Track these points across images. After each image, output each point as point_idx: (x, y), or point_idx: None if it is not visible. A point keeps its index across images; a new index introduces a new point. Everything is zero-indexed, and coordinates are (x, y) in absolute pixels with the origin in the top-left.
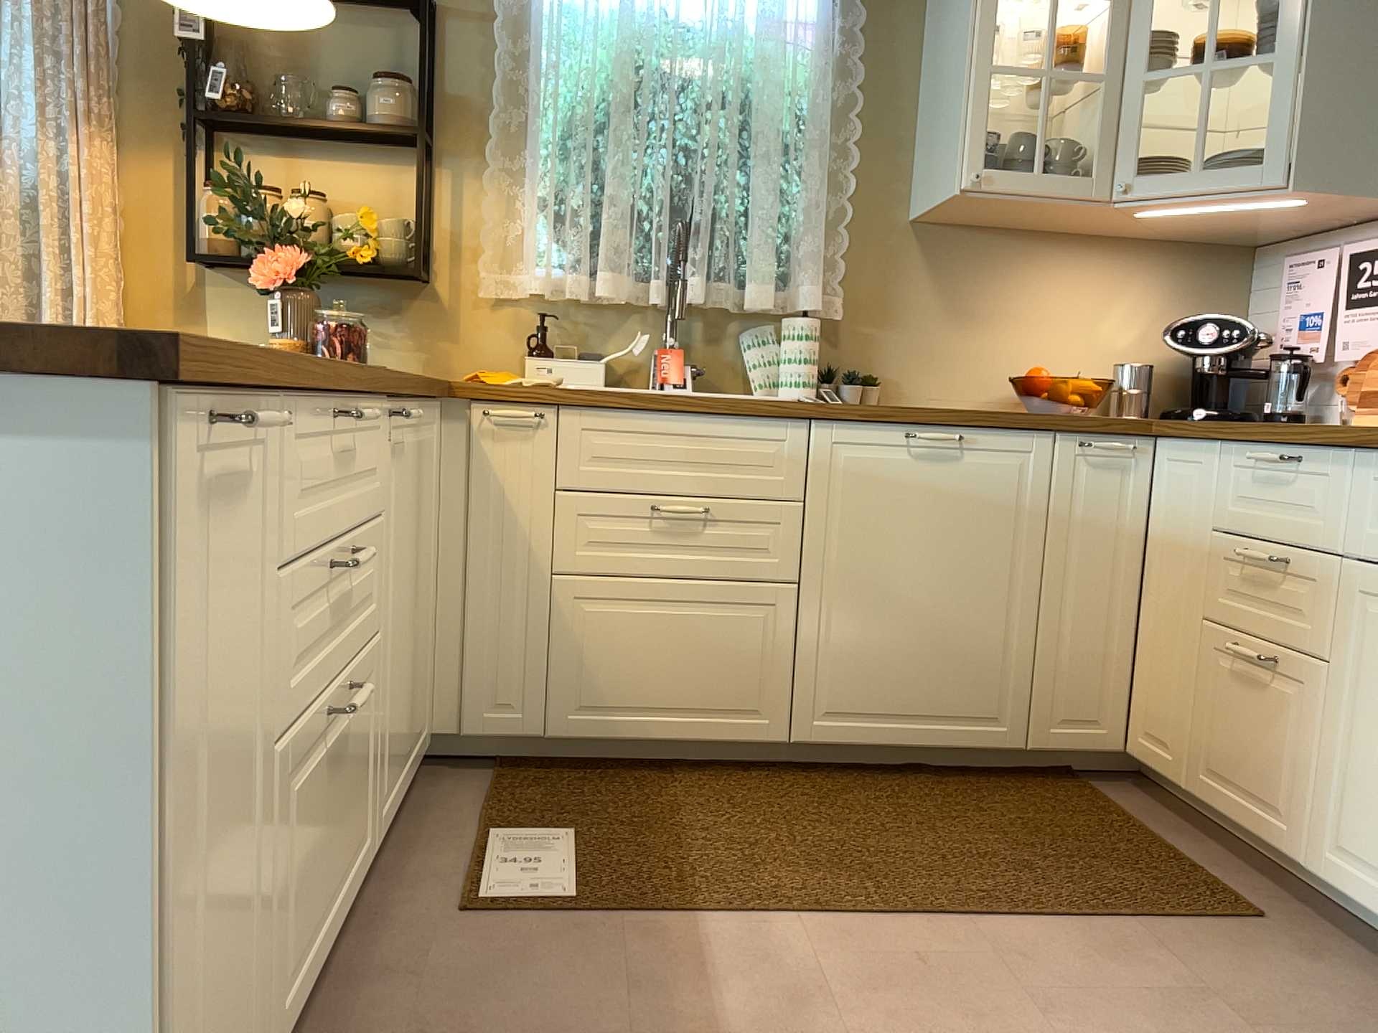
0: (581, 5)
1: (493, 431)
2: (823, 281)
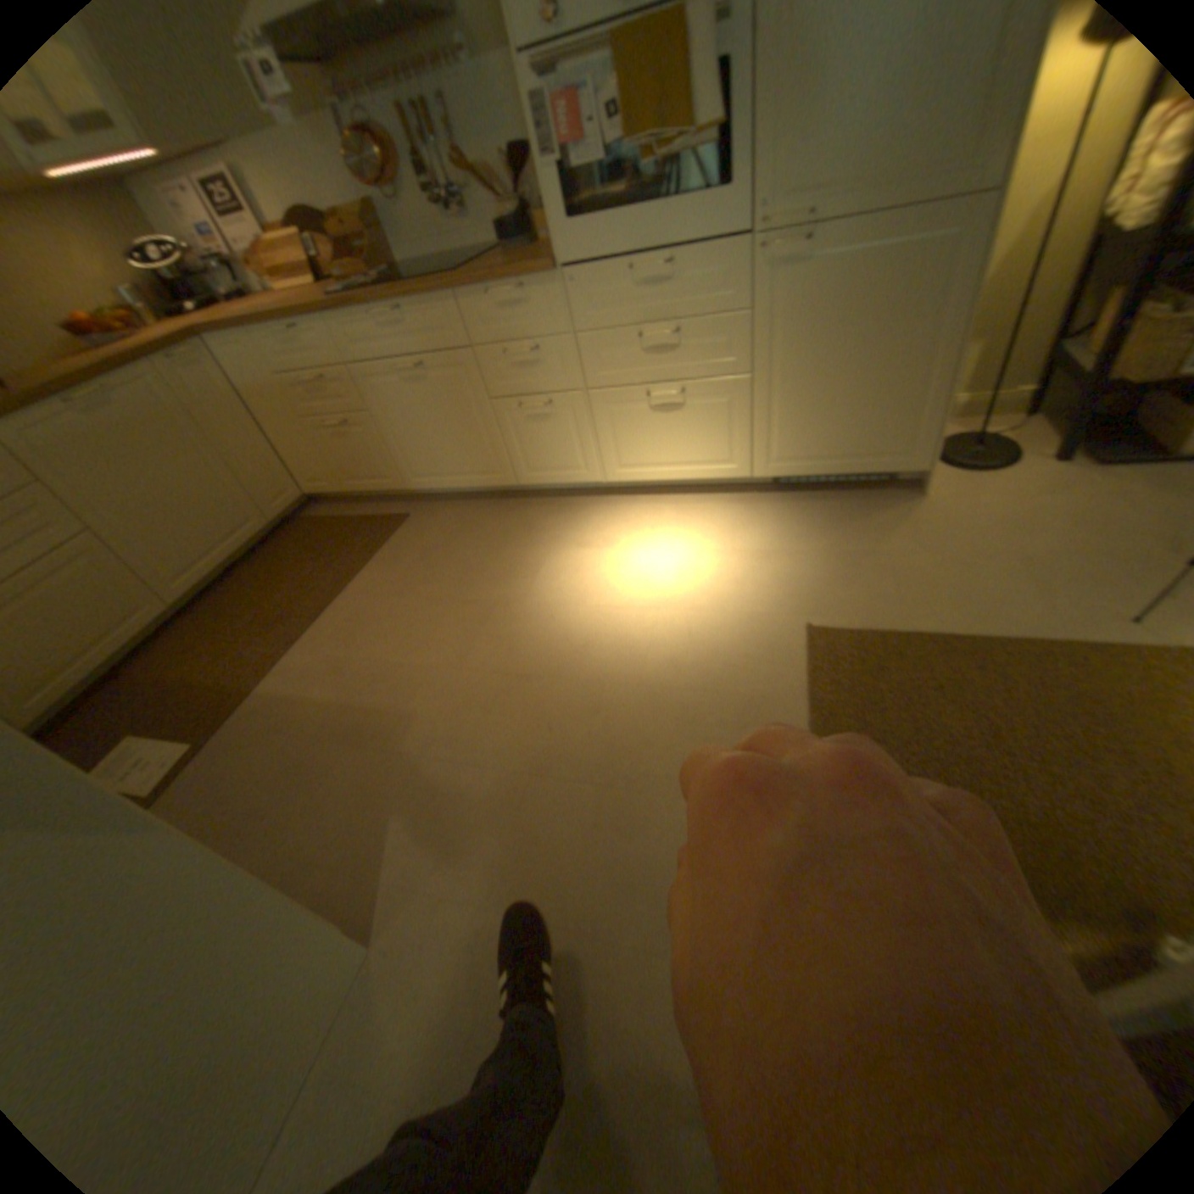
0: None
1: None
2: None
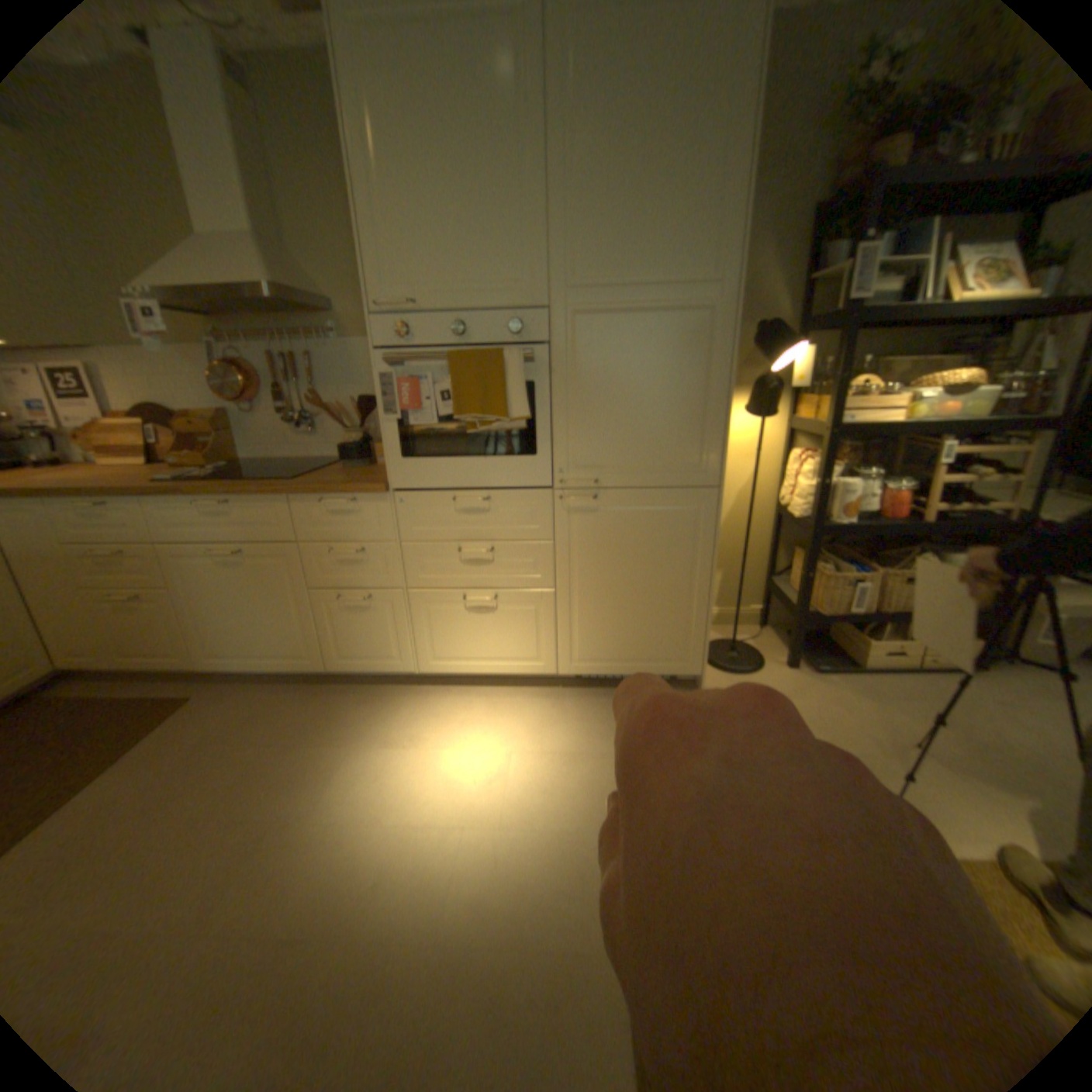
0: None
1: None
2: None
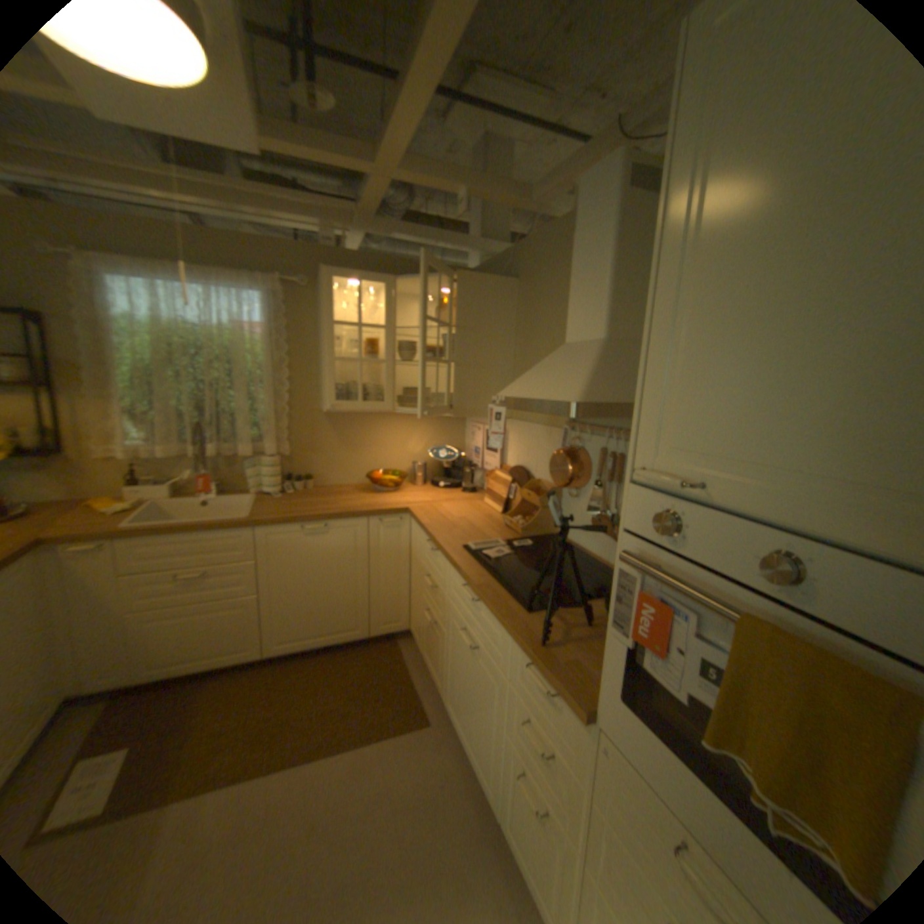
0: (133, 316)
1: (77, 555)
2: (277, 443)
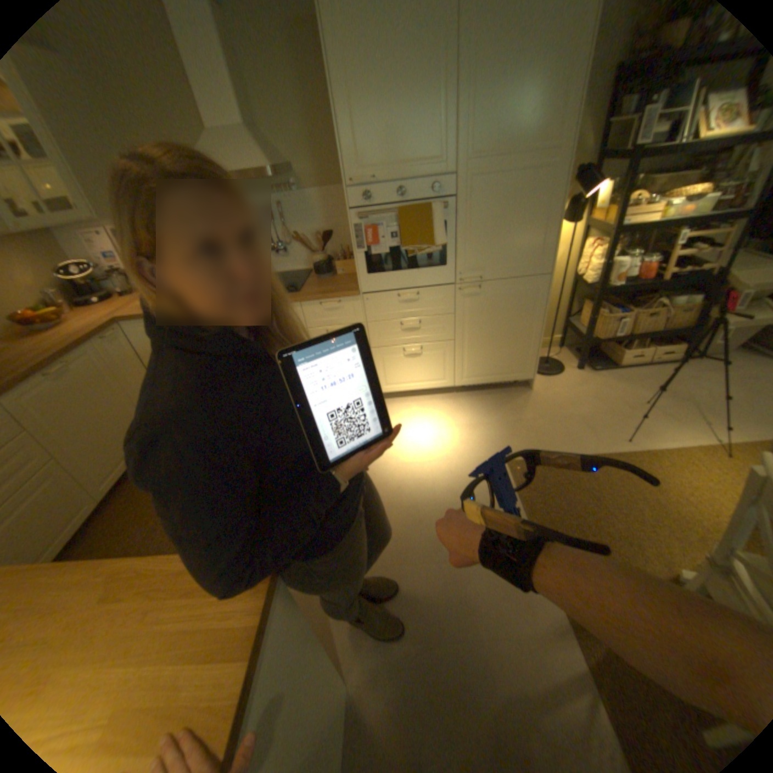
0: None
1: None
2: None
